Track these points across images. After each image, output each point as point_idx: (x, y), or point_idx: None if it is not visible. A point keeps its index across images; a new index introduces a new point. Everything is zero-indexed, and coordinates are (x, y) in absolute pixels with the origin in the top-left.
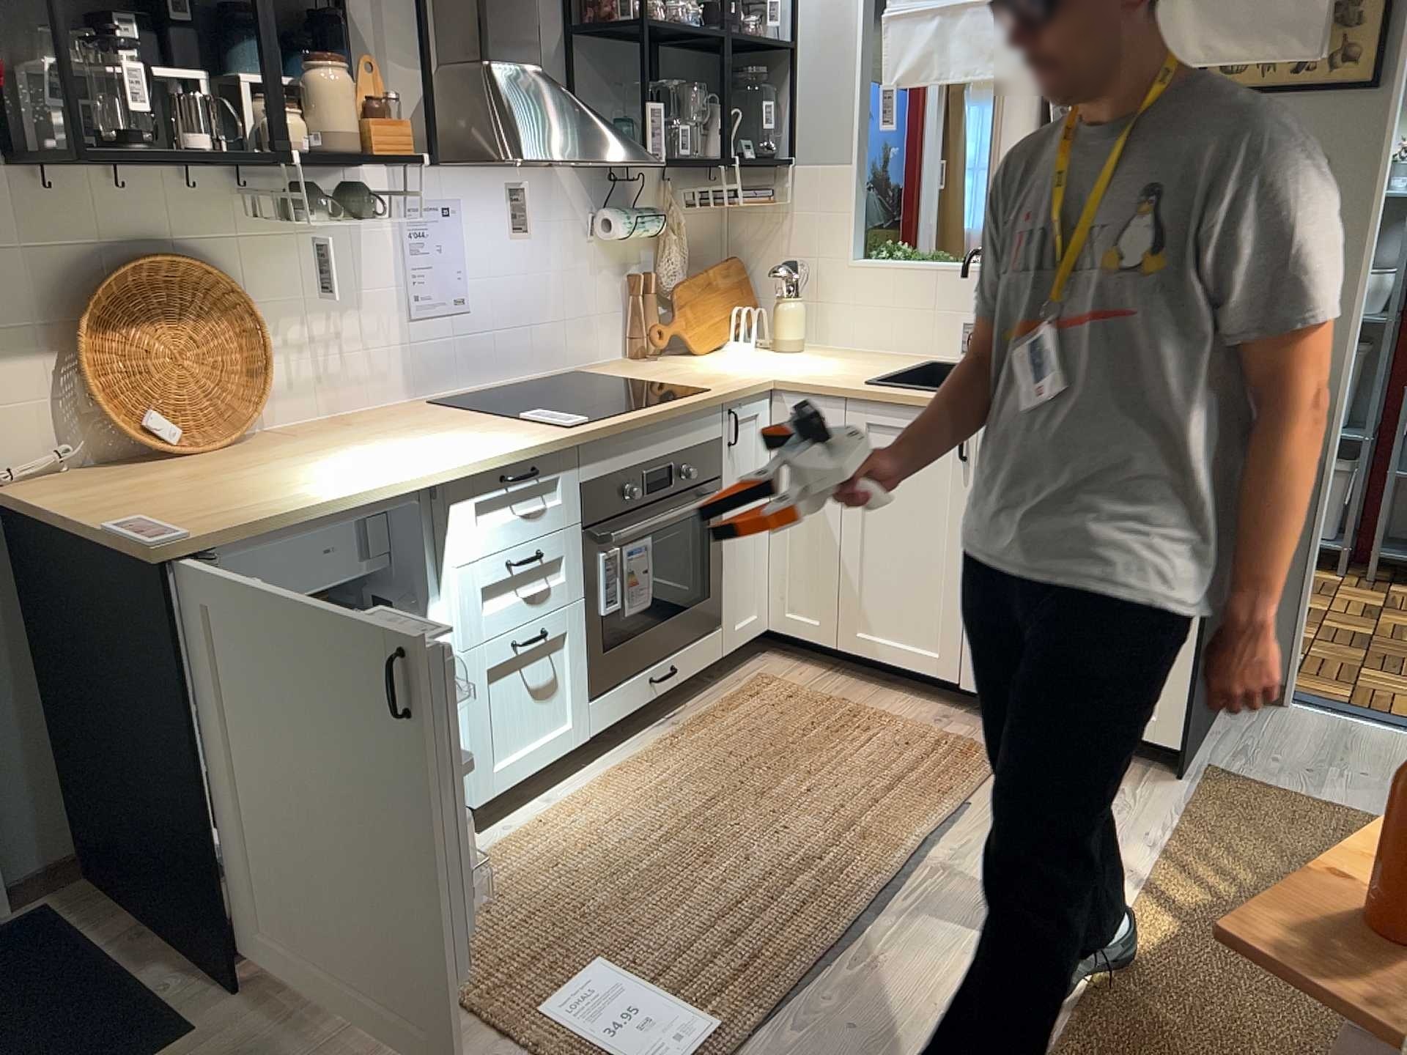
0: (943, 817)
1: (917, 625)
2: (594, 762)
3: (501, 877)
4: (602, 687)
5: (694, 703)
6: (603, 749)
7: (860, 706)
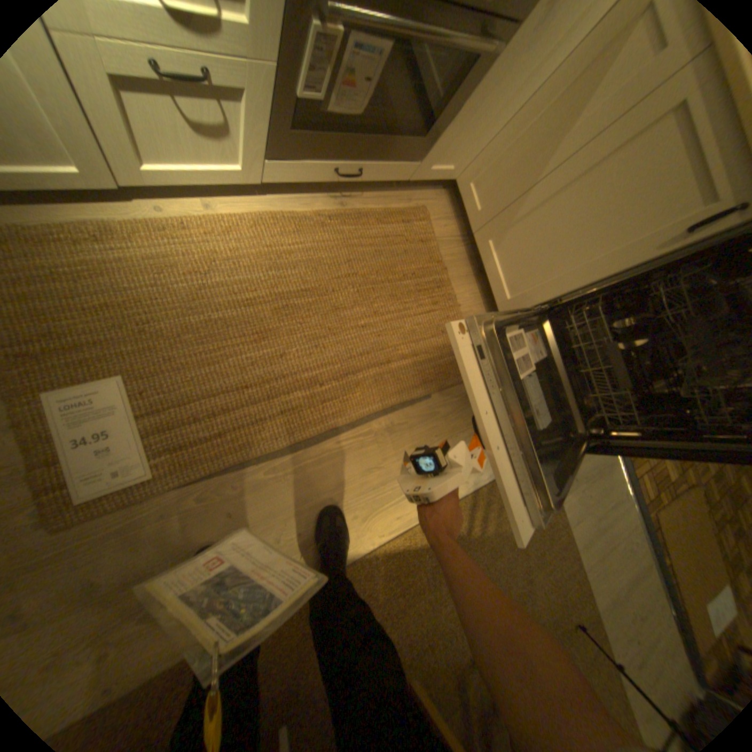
0: (407, 398)
1: (517, 274)
2: (266, 195)
3: (111, 253)
4: (291, 150)
5: (368, 195)
6: (281, 188)
7: (446, 280)
